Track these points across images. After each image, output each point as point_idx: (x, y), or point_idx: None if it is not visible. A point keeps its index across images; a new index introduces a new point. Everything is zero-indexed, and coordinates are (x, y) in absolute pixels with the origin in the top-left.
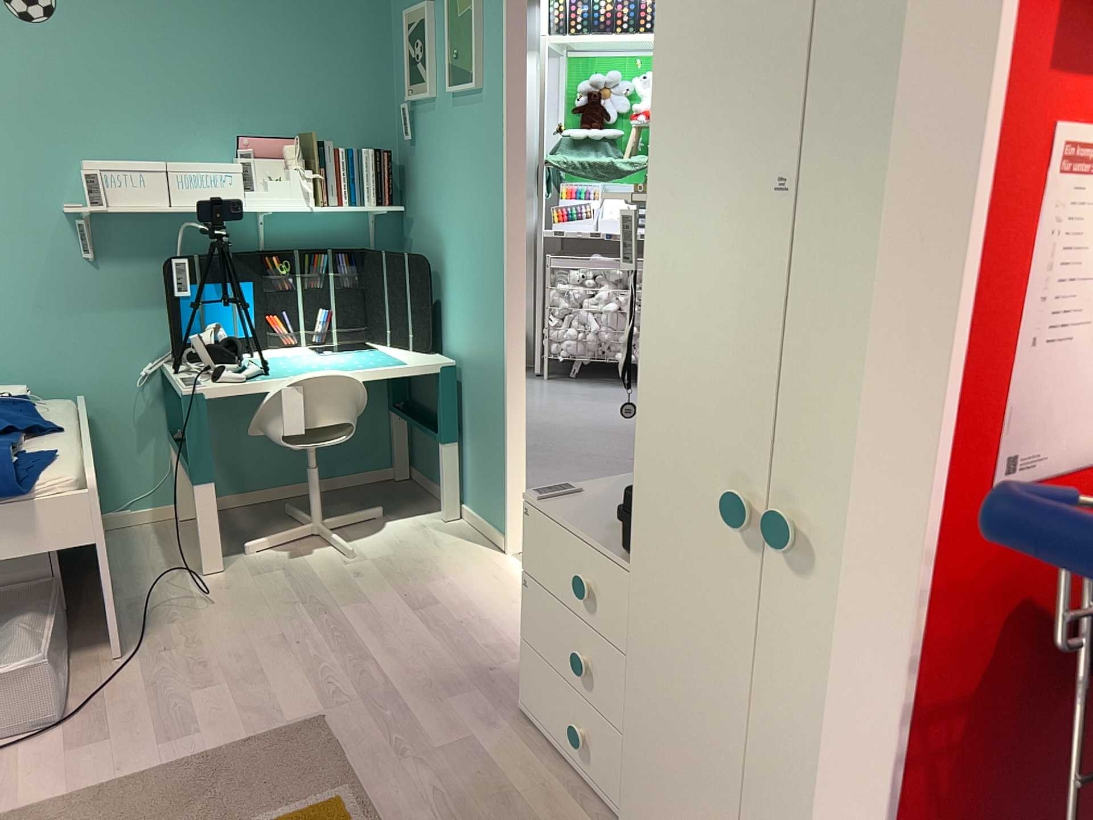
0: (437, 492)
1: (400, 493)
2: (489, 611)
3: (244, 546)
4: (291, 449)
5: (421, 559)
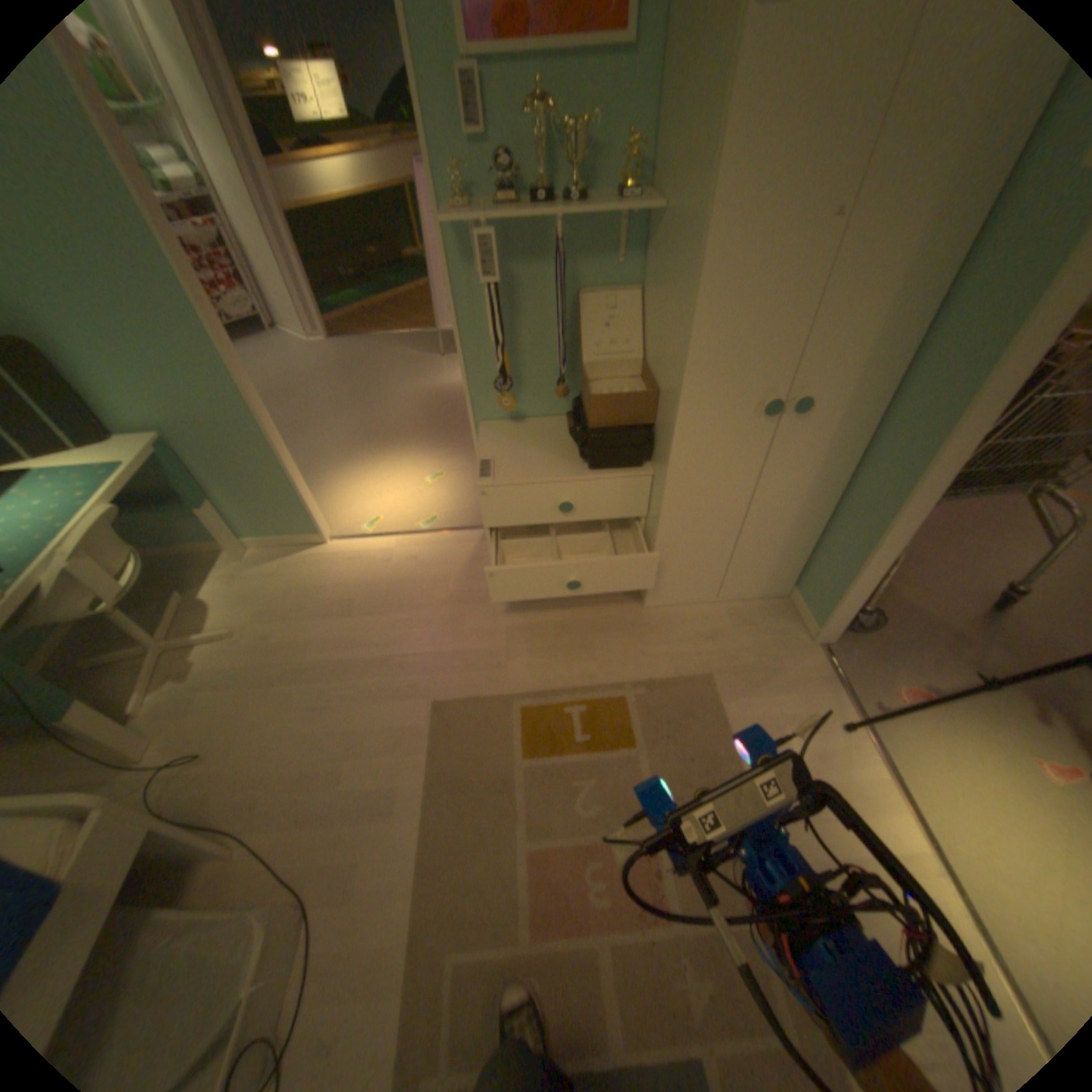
0: (191, 548)
1: (151, 574)
2: (387, 576)
3: (114, 716)
4: (93, 612)
5: (281, 592)
